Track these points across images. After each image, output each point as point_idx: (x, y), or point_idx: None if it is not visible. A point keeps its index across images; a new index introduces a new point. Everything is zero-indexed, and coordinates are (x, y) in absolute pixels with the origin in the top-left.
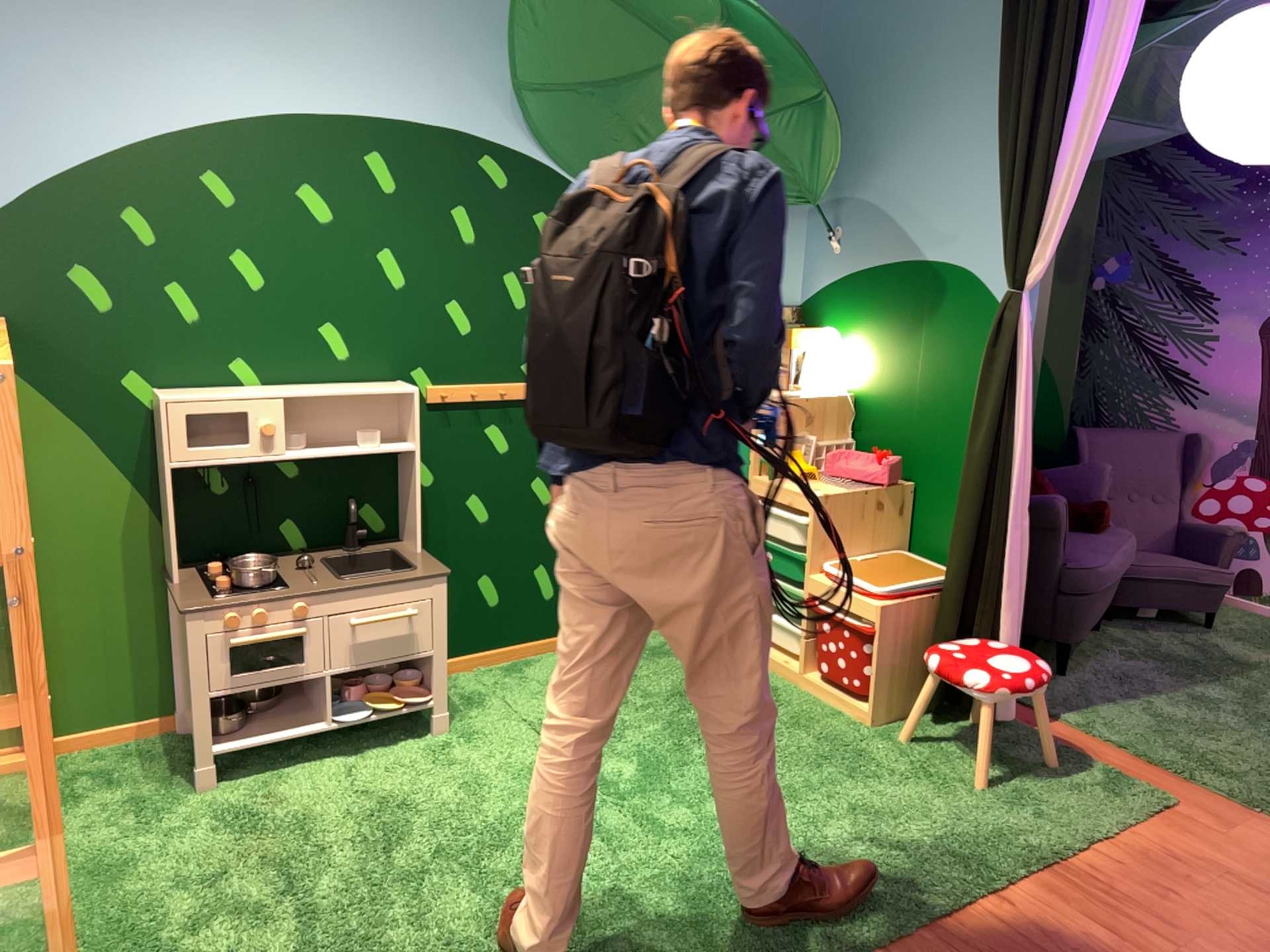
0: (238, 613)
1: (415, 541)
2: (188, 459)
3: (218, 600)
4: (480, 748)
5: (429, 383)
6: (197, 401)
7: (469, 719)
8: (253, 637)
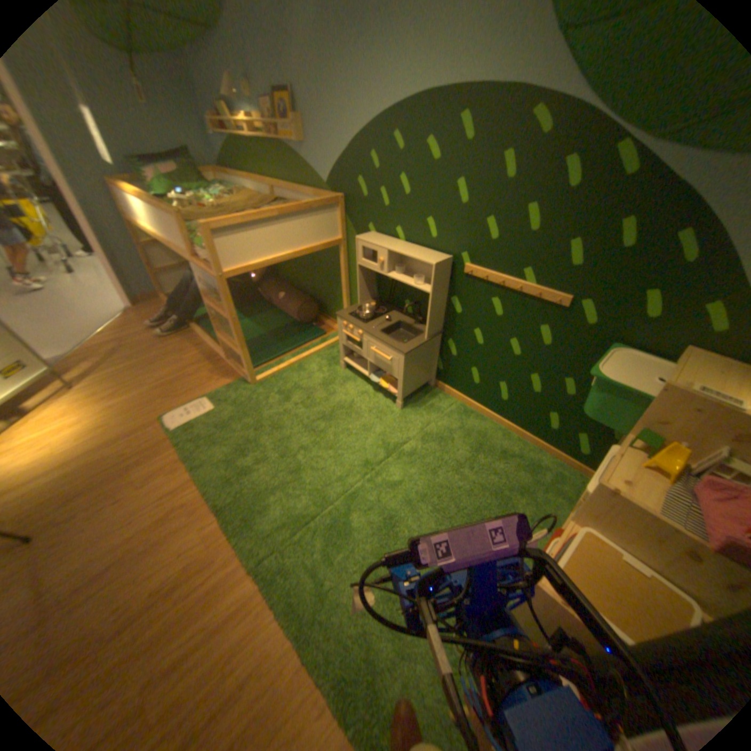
0: (343, 323)
1: (429, 335)
2: (359, 263)
3: (343, 316)
4: (388, 424)
5: (466, 262)
6: (363, 241)
7: (411, 414)
8: (344, 333)
